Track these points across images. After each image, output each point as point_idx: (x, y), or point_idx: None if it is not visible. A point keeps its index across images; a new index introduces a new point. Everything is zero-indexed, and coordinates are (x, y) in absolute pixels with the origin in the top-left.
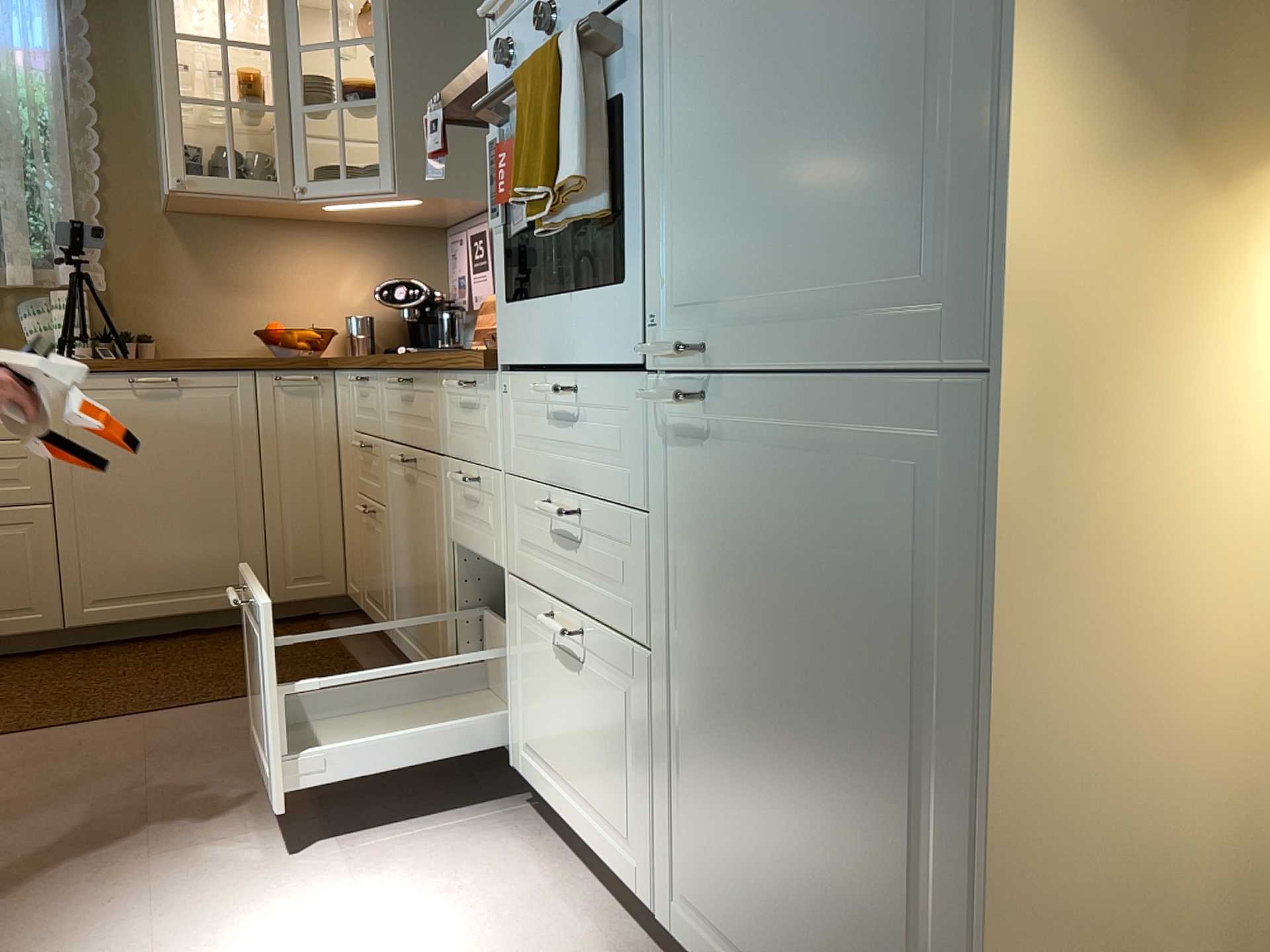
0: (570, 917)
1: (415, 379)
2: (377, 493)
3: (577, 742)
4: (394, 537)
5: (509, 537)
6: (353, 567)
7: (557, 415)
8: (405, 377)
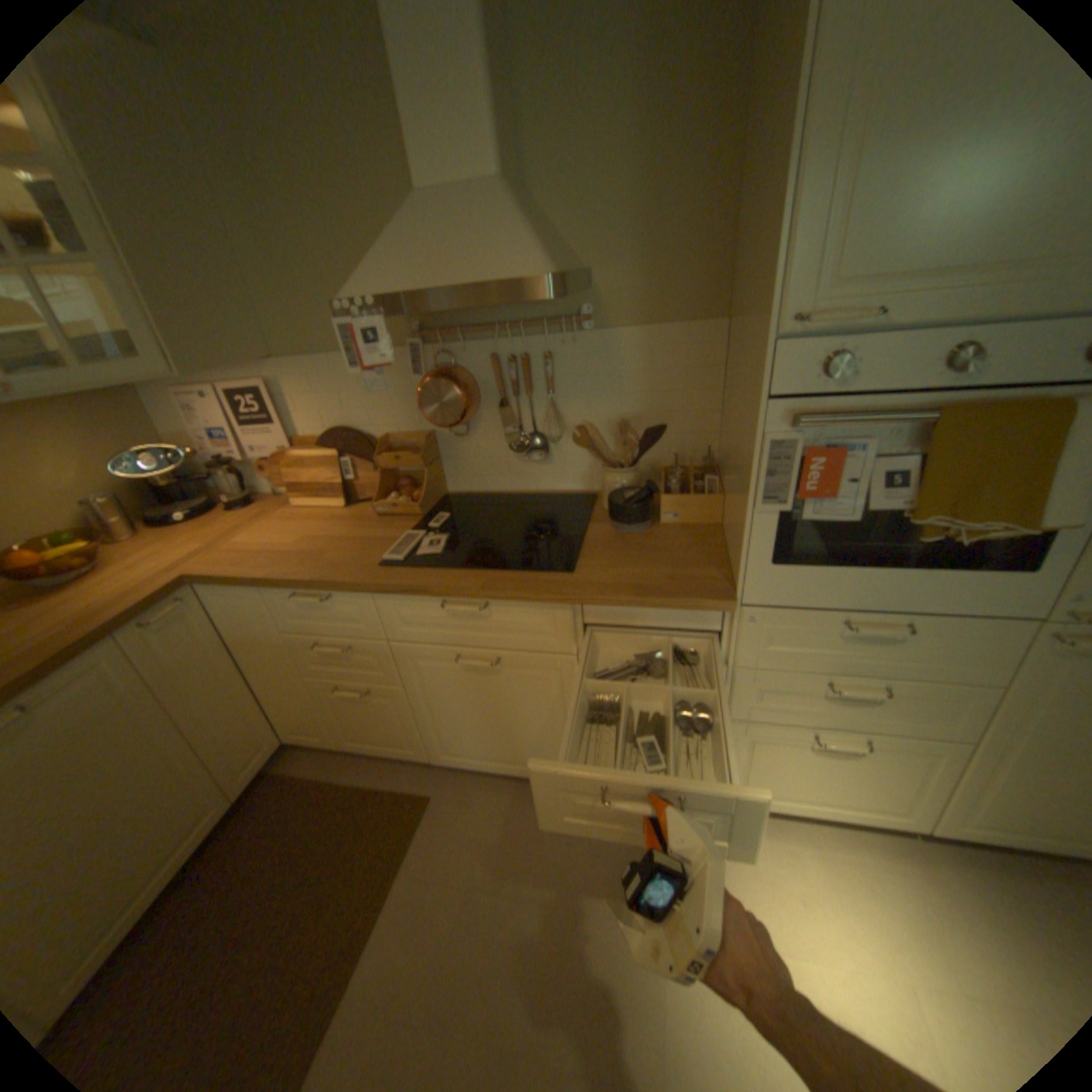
0: (839, 855)
1: (499, 603)
2: (377, 678)
3: (834, 784)
4: (432, 705)
5: (733, 701)
6: (302, 726)
7: (854, 637)
8: (464, 600)
